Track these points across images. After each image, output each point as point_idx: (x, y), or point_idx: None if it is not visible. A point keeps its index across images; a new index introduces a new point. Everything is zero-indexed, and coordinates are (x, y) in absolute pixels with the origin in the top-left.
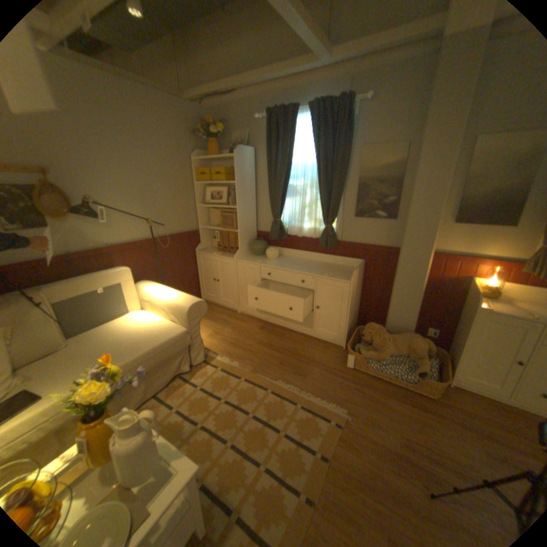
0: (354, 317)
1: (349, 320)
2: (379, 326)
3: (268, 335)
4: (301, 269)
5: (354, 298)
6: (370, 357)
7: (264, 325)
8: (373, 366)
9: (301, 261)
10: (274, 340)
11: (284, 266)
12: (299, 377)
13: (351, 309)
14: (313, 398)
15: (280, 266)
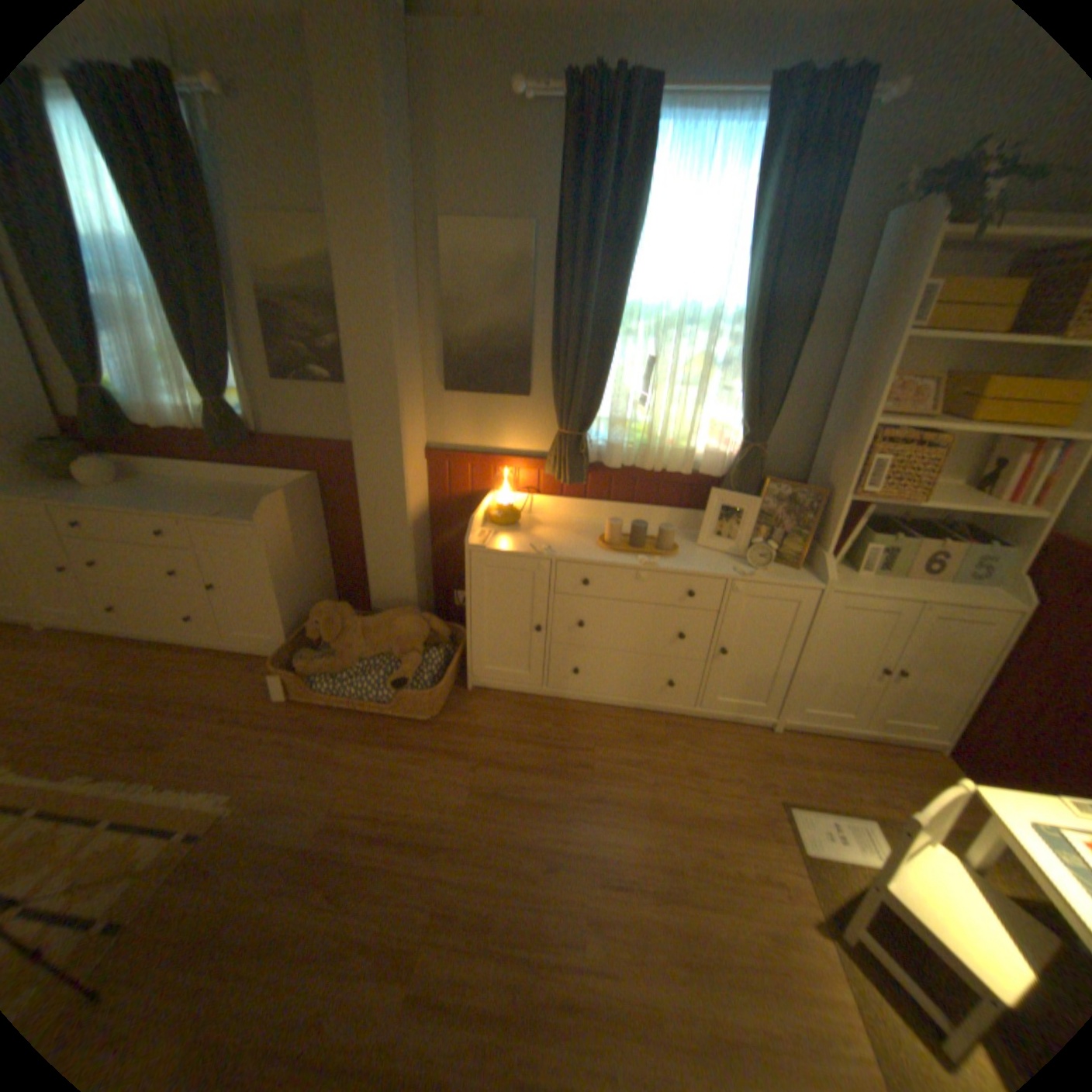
0: (318, 594)
1: (285, 602)
2: (339, 605)
3: (107, 670)
4: (155, 506)
5: (290, 555)
6: (319, 671)
7: (106, 648)
8: (322, 687)
9: (178, 487)
10: (117, 679)
11: (113, 502)
12: (145, 752)
13: (287, 579)
14: (155, 793)
15: (103, 501)
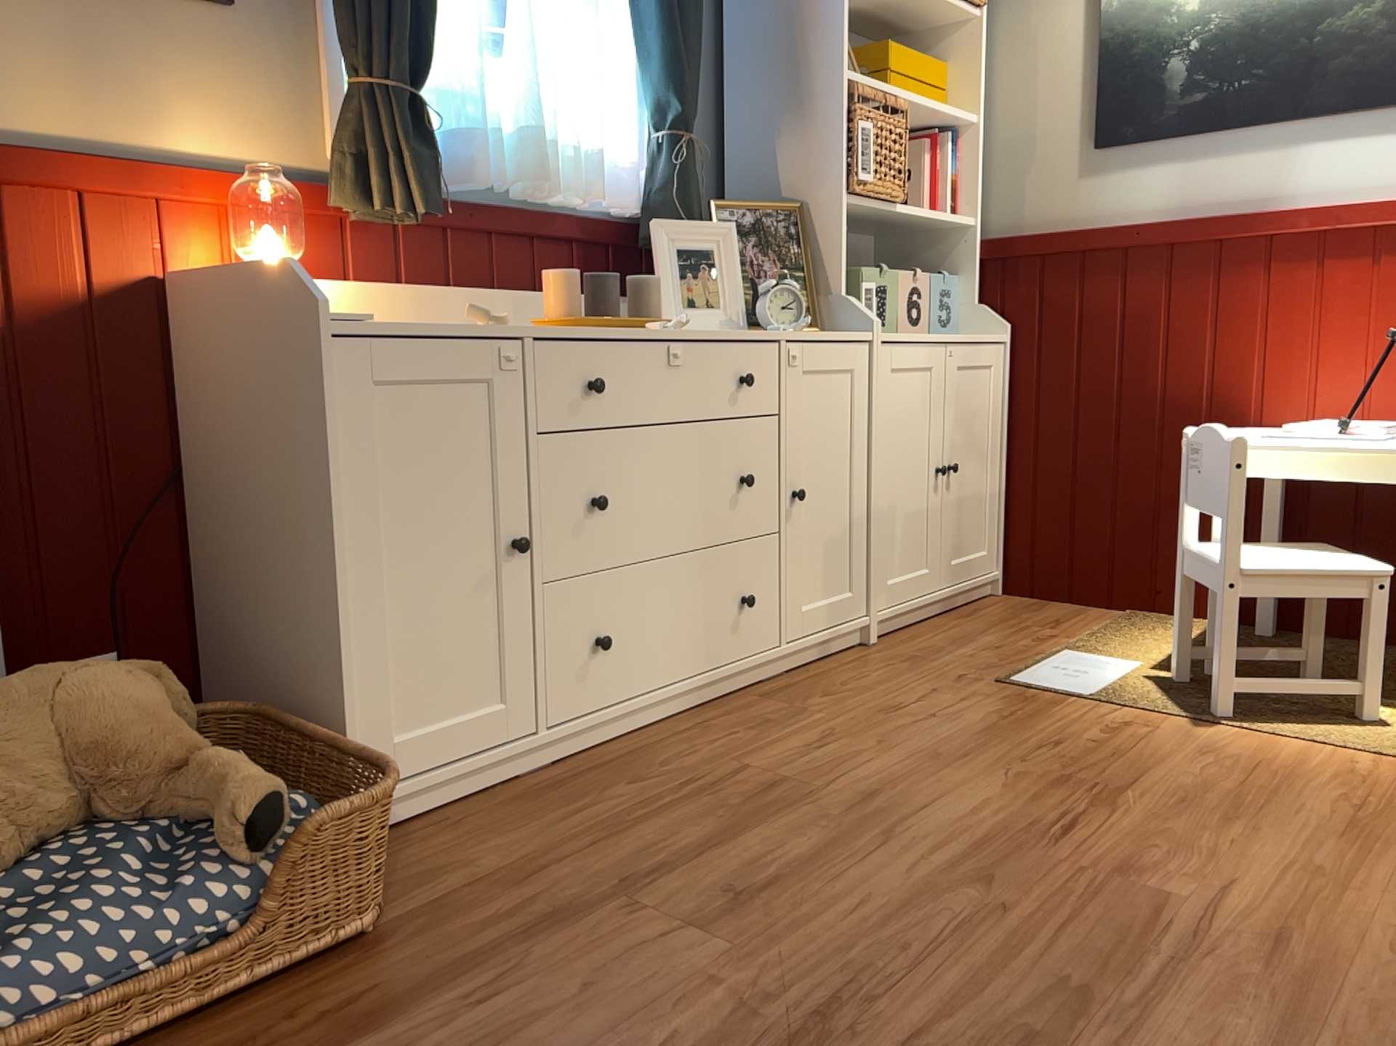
0: None
1: None
2: None
3: None
4: None
5: None
6: None
7: None
8: None
9: None
10: None
11: None
12: None
13: None
14: None
15: None
